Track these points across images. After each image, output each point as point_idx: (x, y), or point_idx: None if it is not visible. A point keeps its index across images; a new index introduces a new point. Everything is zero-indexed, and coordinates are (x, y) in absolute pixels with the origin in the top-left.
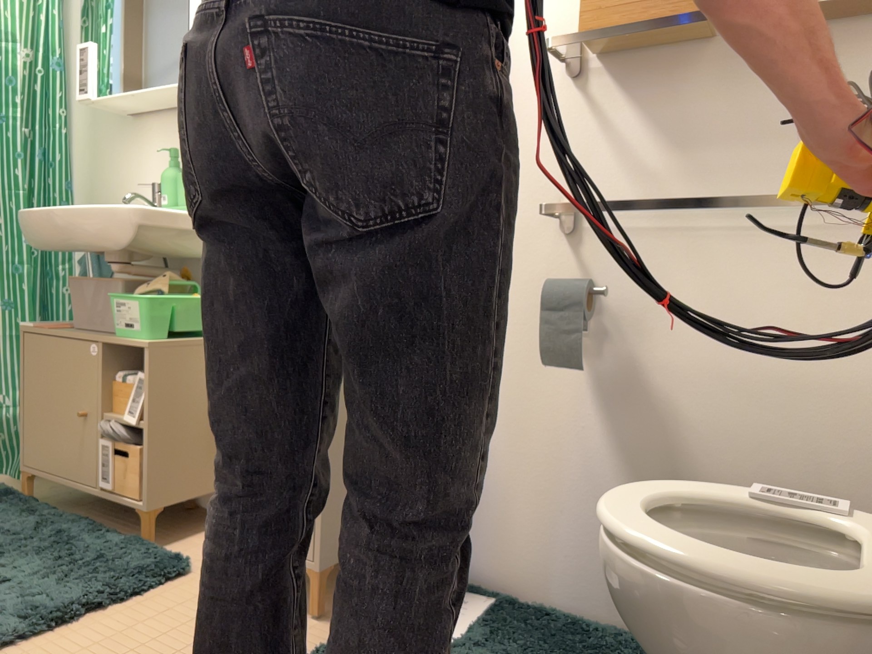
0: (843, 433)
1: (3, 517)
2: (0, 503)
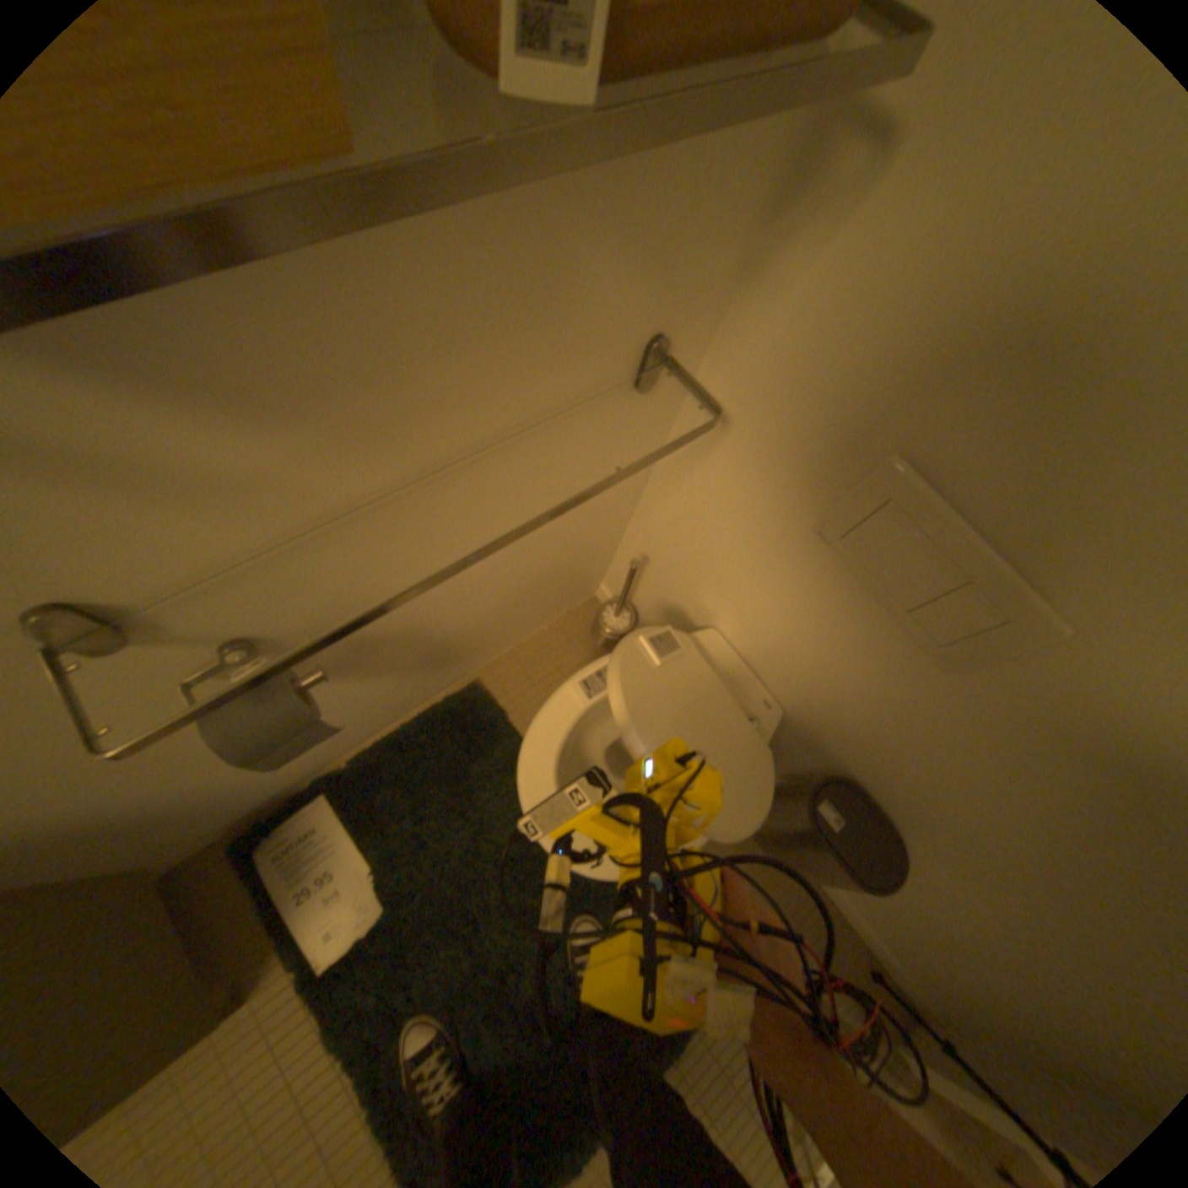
0: (561, 545)
1: None
2: None
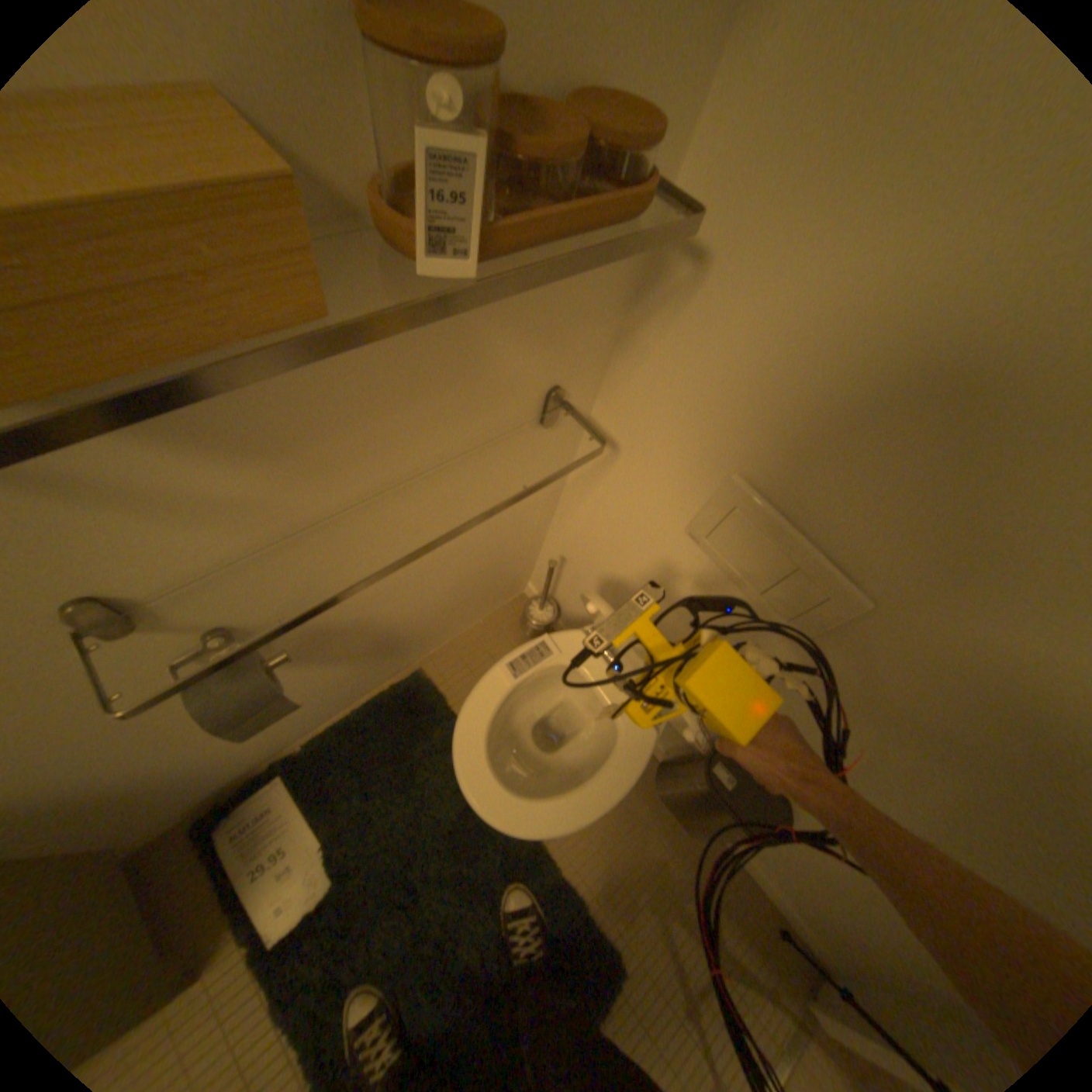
0: (490, 548)
1: None
2: None
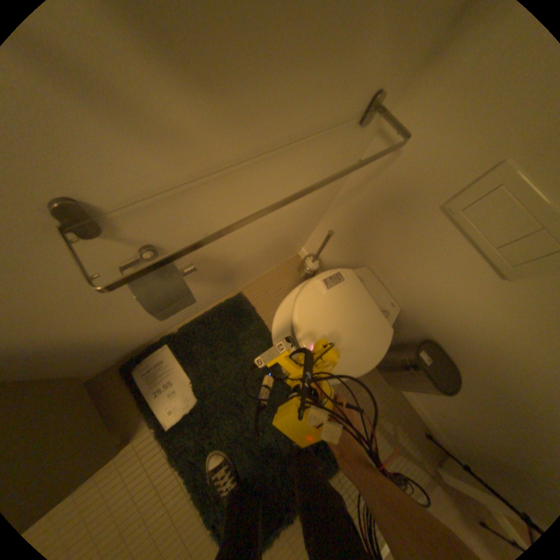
0: (296, 219)
1: None
2: None
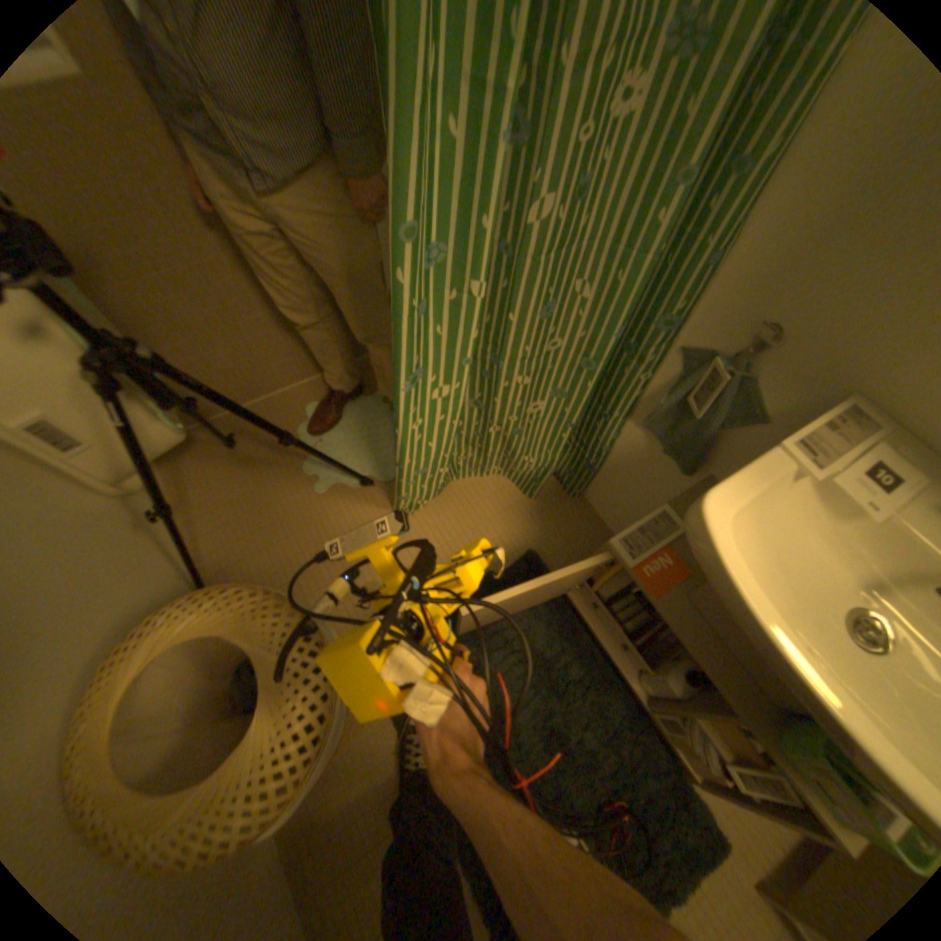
0: None
1: (546, 661)
2: (535, 612)
